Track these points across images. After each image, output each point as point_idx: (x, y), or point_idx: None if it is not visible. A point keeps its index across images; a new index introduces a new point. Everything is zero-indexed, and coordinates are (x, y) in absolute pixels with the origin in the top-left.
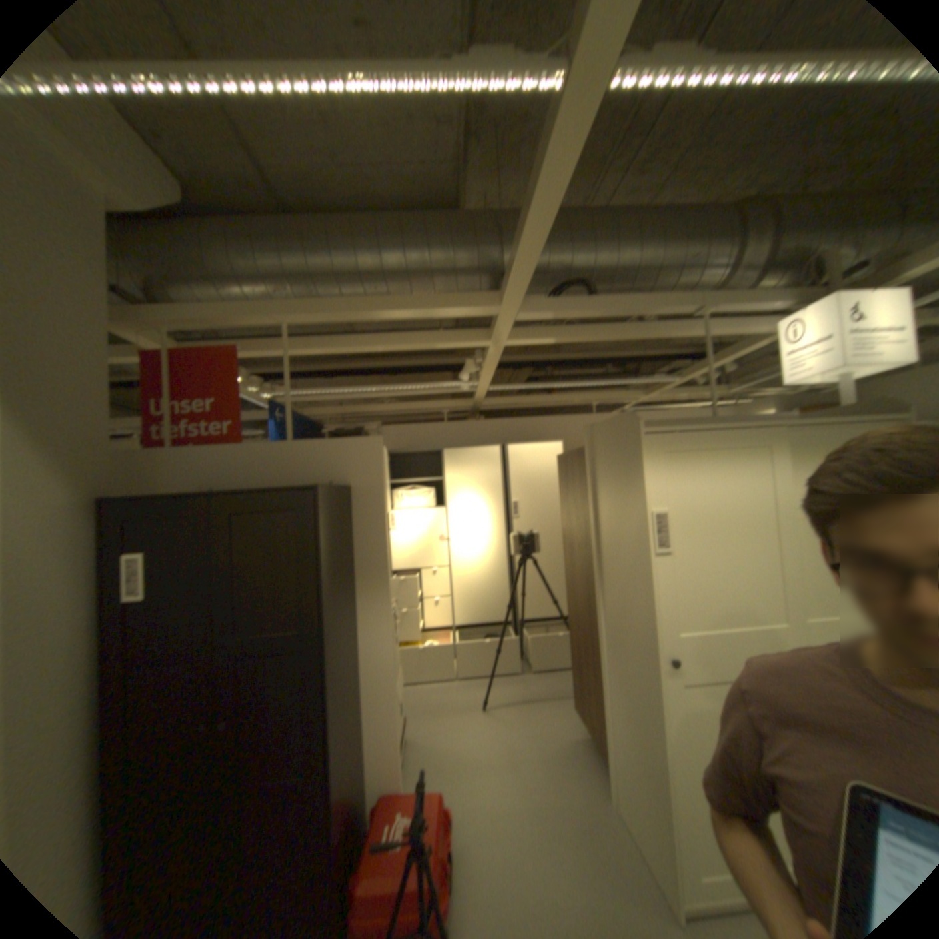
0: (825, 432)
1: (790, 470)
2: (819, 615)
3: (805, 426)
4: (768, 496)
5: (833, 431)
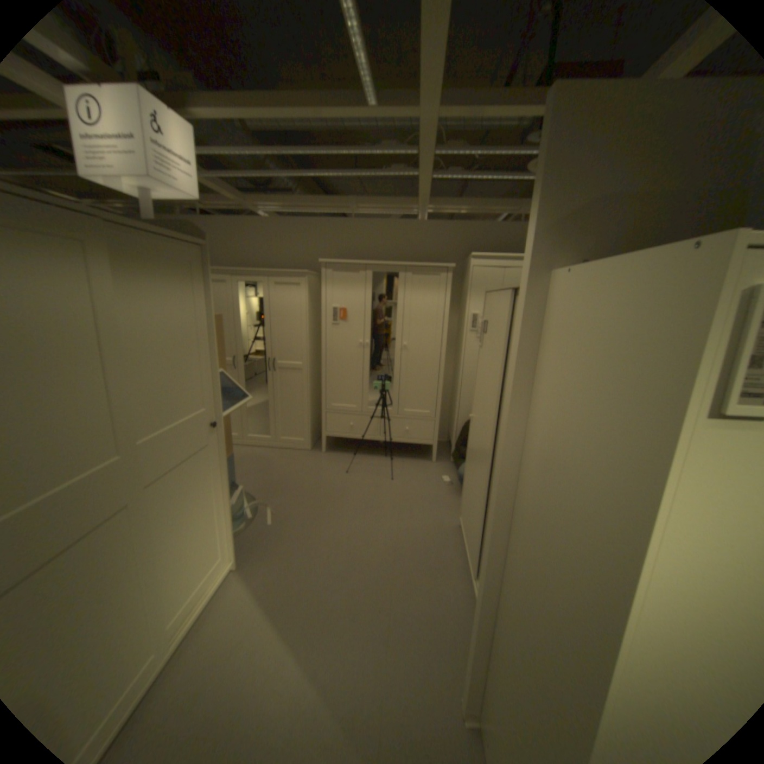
0: (143, 239)
1: (111, 276)
2: (145, 432)
3: (122, 225)
4: (85, 307)
5: (151, 241)
